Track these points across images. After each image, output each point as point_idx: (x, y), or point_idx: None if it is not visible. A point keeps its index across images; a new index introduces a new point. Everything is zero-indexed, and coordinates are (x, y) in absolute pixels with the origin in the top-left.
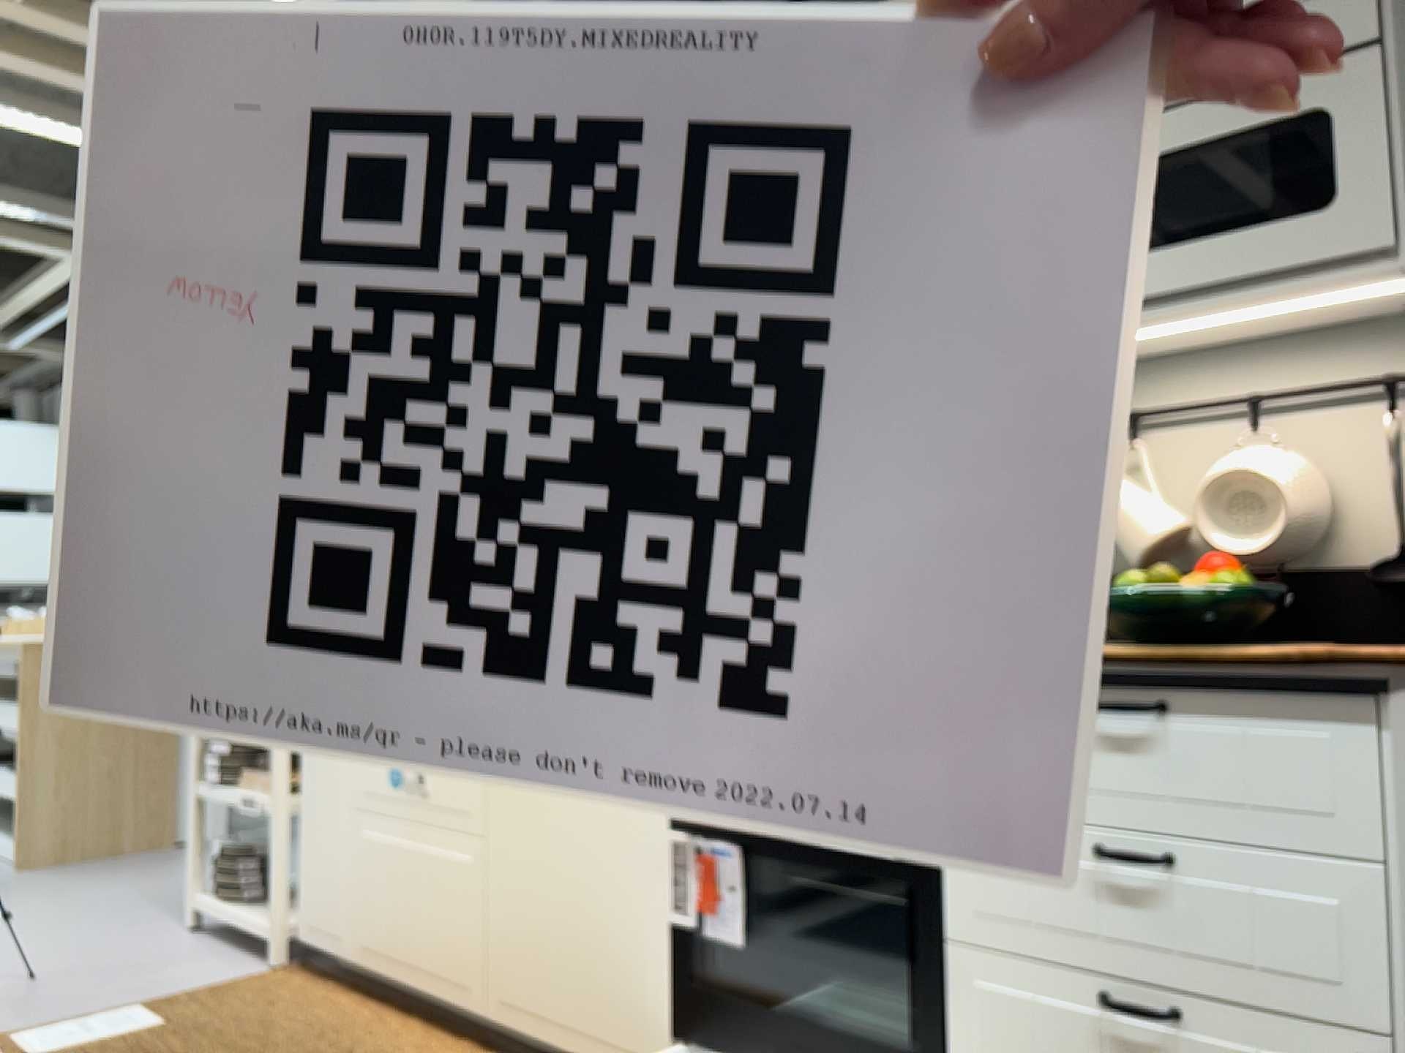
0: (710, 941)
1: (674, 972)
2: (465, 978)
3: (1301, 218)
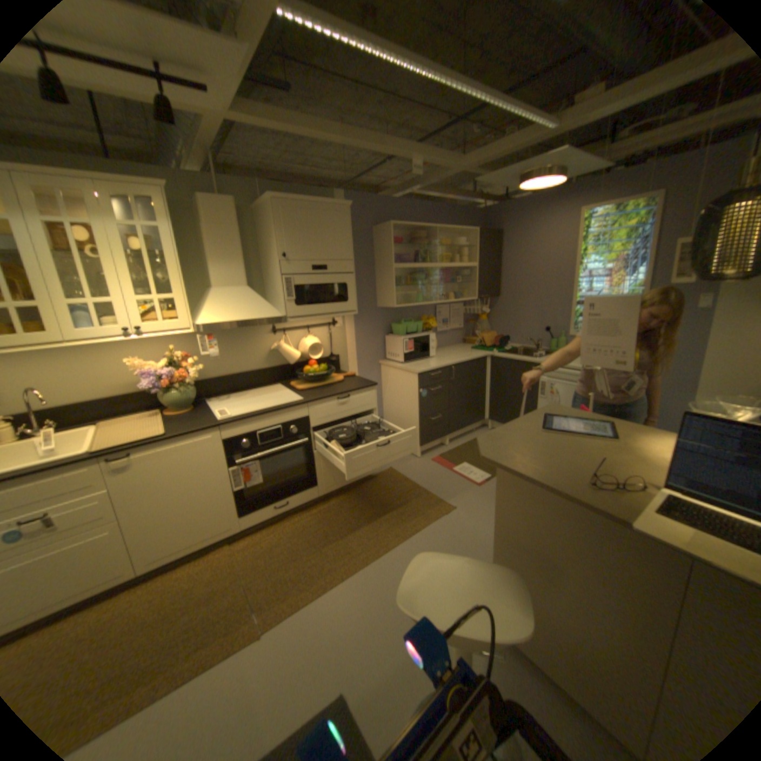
0: (247, 489)
1: (235, 504)
2: (118, 574)
3: (344, 304)
